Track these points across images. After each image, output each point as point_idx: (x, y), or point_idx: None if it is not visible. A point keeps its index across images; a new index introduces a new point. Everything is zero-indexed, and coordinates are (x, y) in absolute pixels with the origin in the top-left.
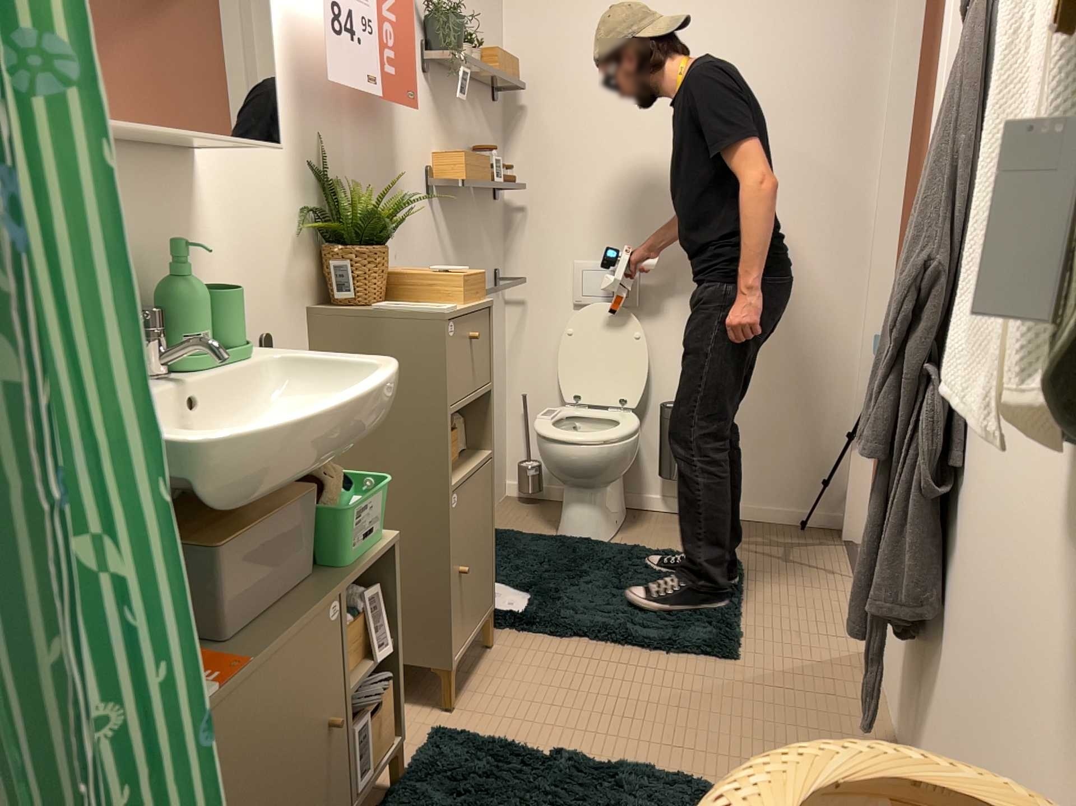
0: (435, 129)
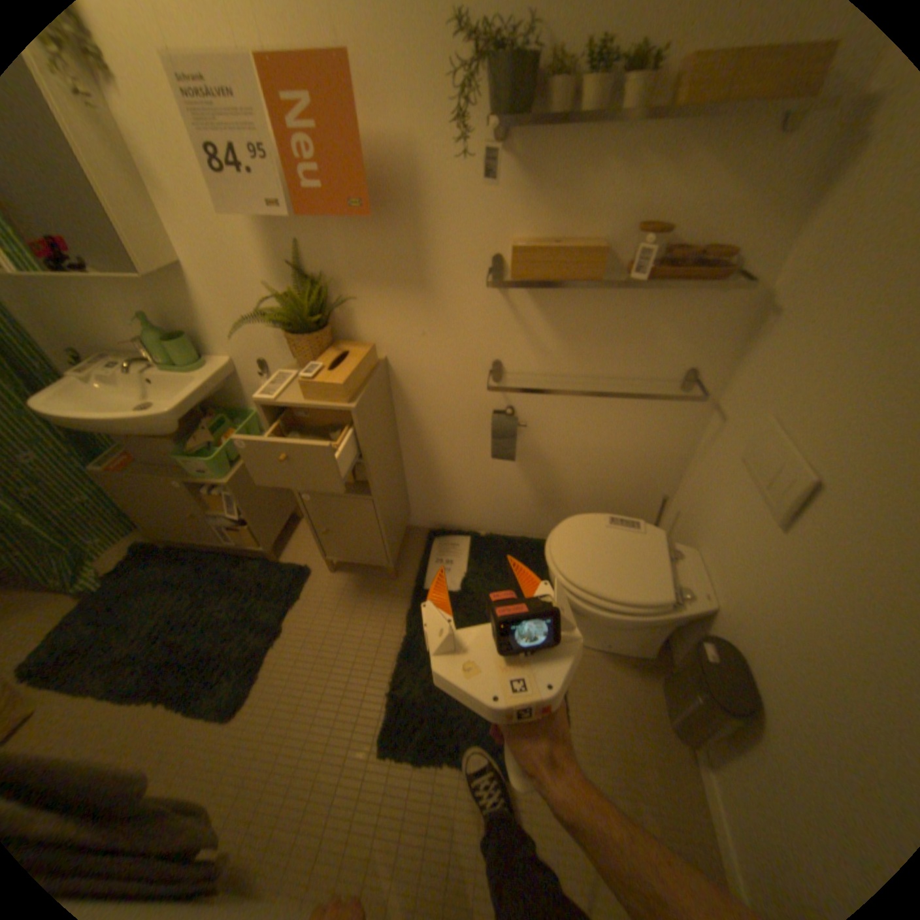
0: (519, 201)
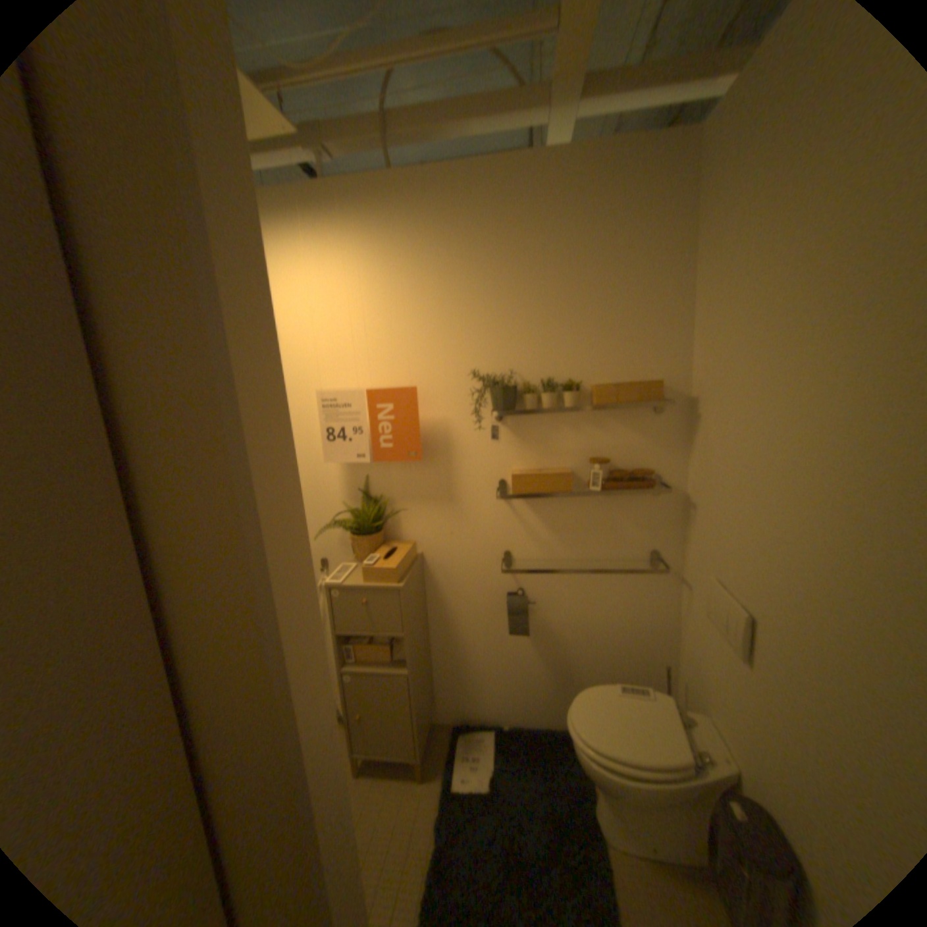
0: (512, 451)
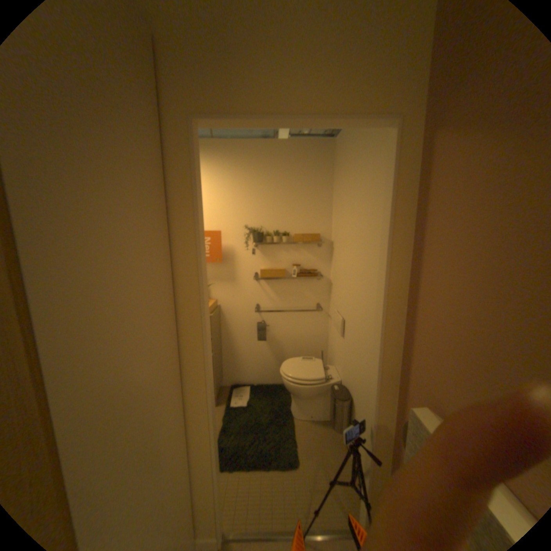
0: (261, 260)
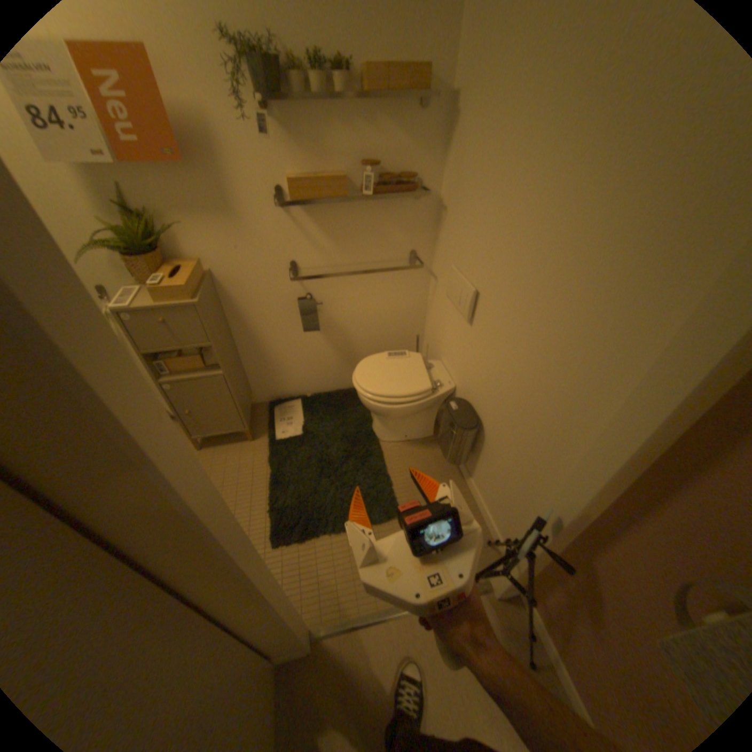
0: (284, 150)
